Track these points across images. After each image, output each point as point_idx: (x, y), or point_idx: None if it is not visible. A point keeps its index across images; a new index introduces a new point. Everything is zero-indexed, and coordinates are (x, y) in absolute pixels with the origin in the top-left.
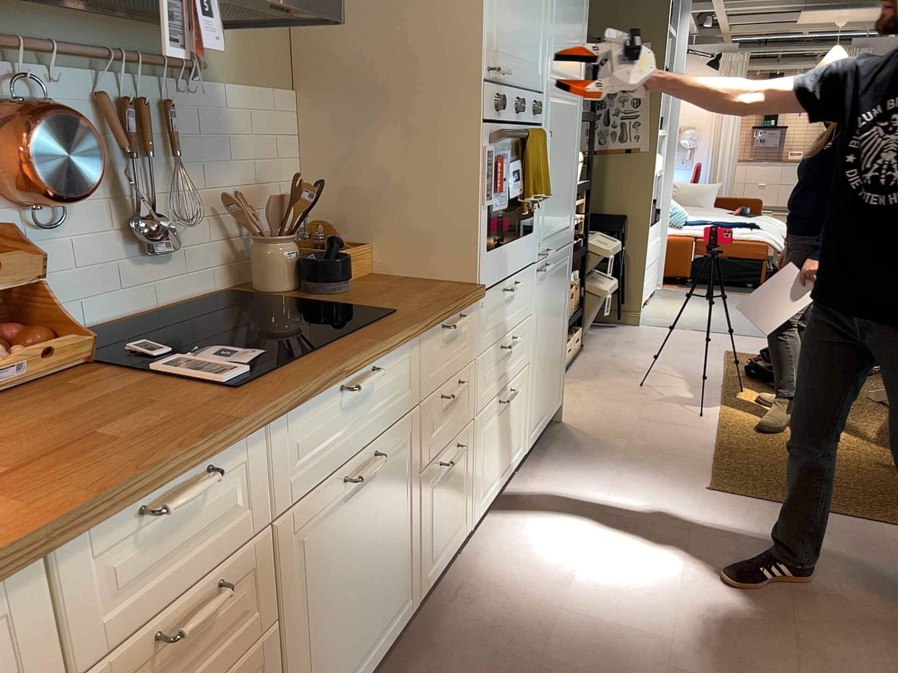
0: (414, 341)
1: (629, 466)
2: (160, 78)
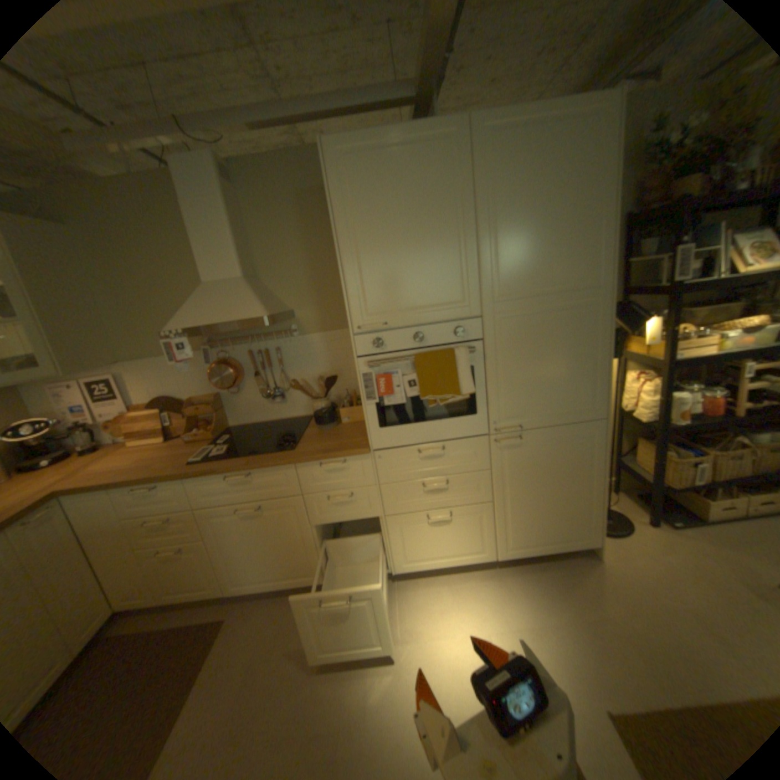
0: (288, 467)
1: (580, 633)
2: (276, 339)
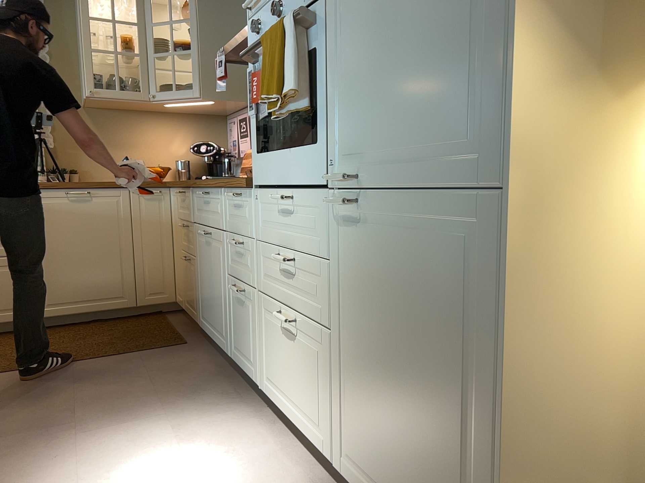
0: (220, 191)
1: None
2: None
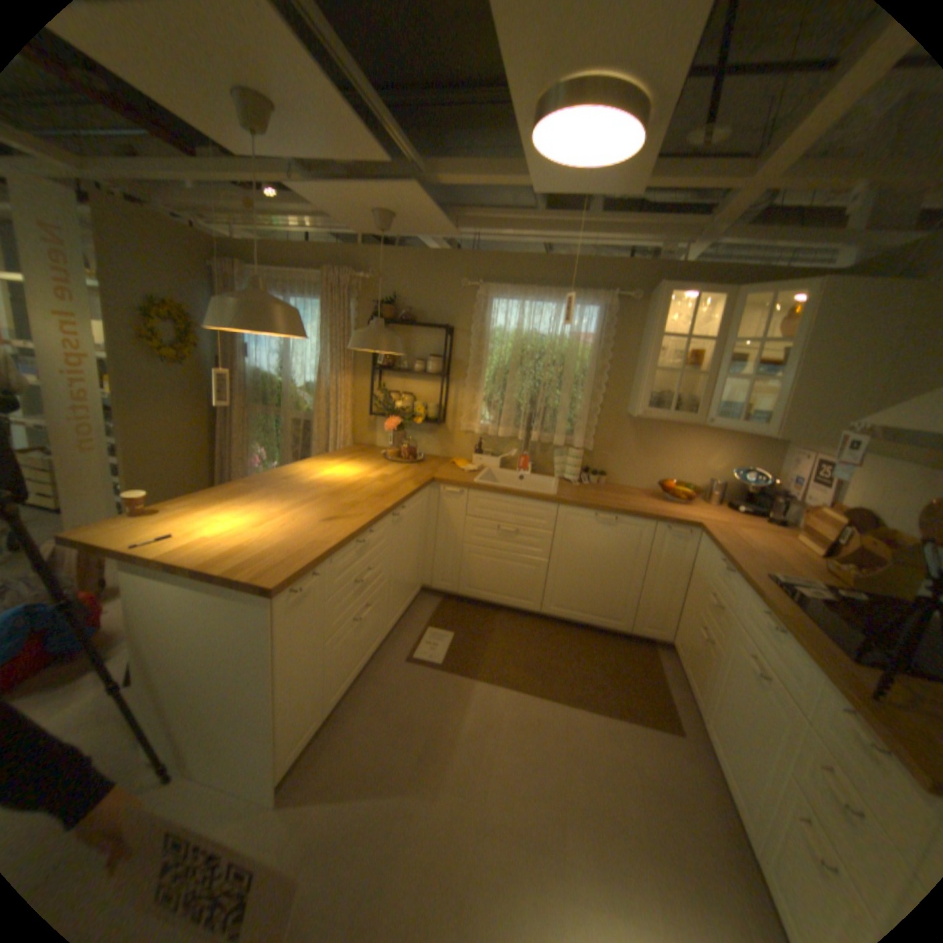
0: (818, 670)
1: None
2: None
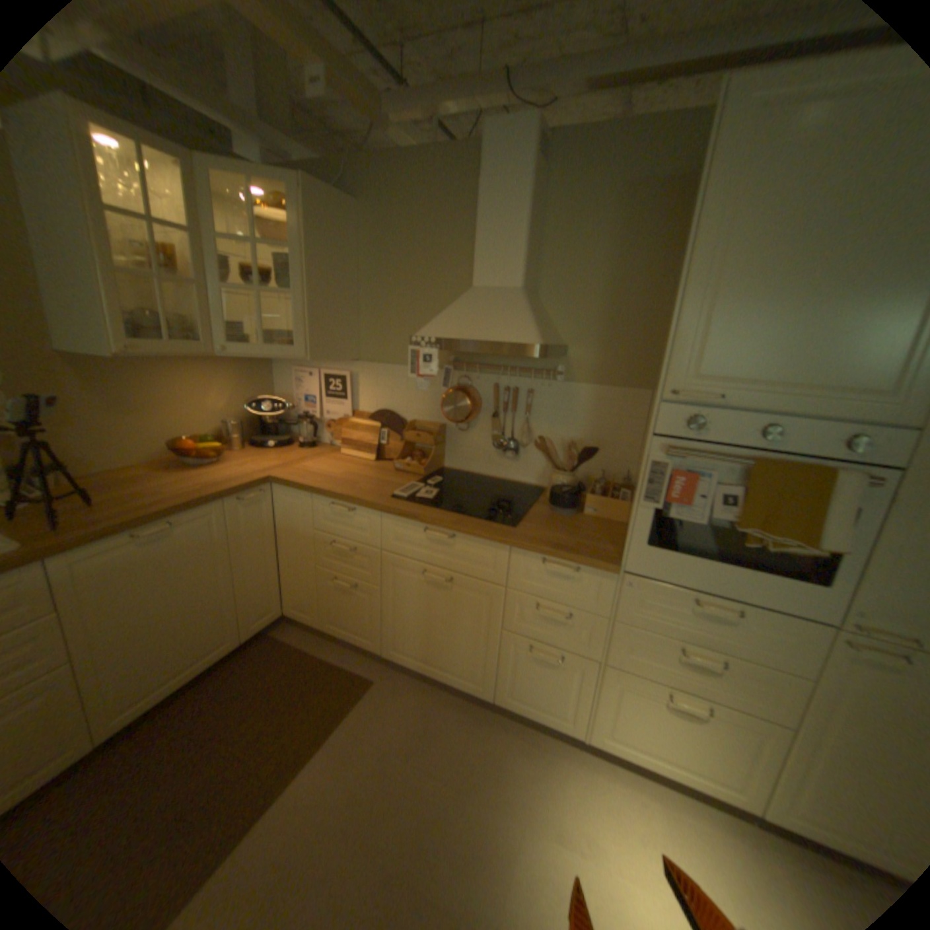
0: (500, 546)
1: None
2: (531, 378)
